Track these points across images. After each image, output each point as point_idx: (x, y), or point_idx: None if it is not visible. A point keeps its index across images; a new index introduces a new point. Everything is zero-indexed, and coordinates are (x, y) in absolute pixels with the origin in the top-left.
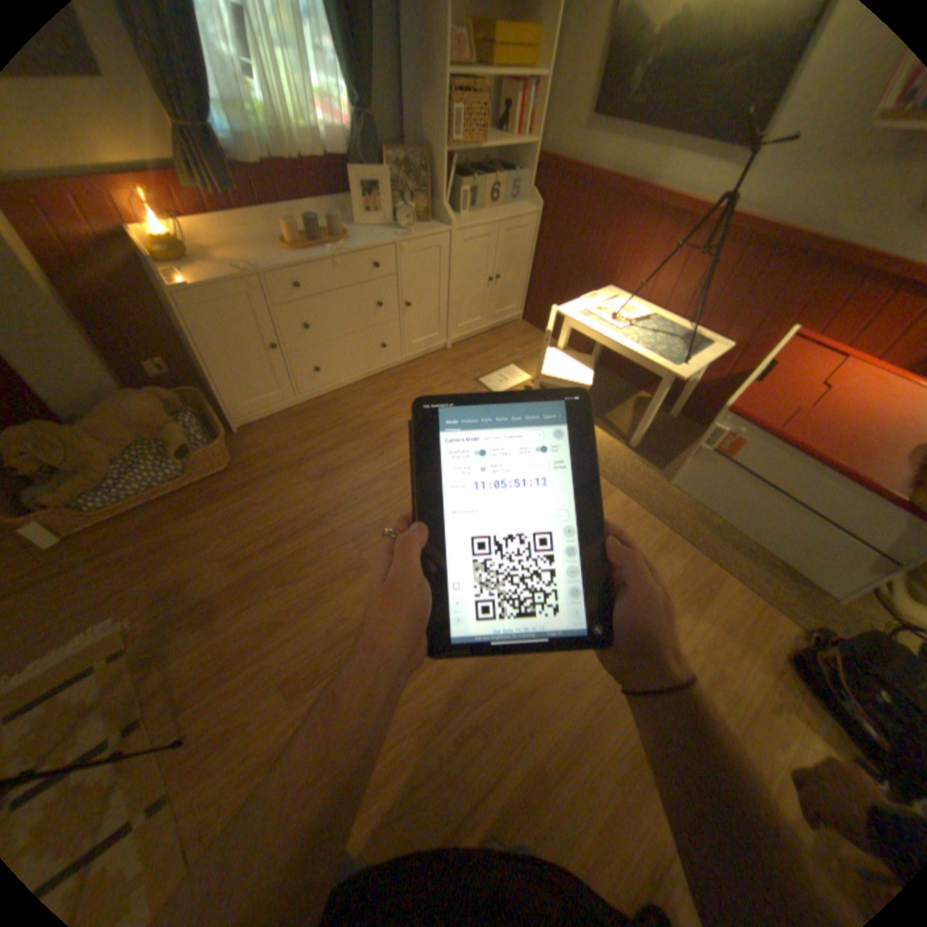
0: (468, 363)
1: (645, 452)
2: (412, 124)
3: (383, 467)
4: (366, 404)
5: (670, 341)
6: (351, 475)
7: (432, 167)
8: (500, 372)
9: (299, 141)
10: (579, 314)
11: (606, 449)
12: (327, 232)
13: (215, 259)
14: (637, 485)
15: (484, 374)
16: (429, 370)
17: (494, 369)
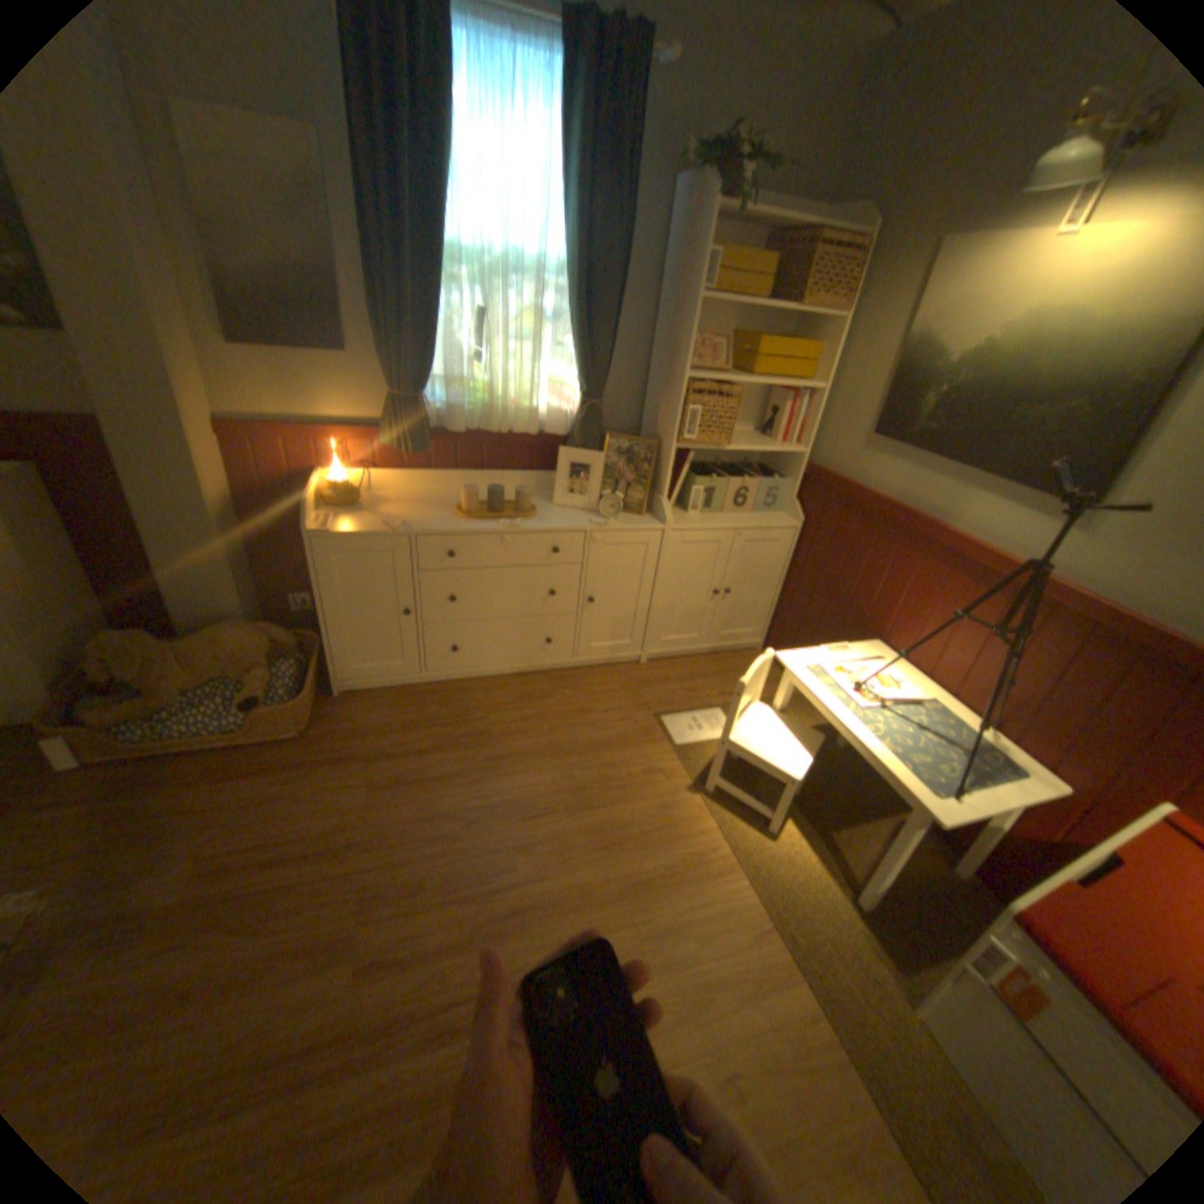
0: (659, 690)
1: (887, 928)
2: (650, 417)
3: (467, 801)
4: (500, 707)
5: (947, 752)
6: (422, 799)
7: (659, 460)
8: (698, 714)
9: (516, 418)
10: (810, 669)
11: (816, 896)
12: (517, 505)
13: (381, 512)
14: (848, 992)
15: (673, 710)
16: (603, 684)
17: (693, 707)
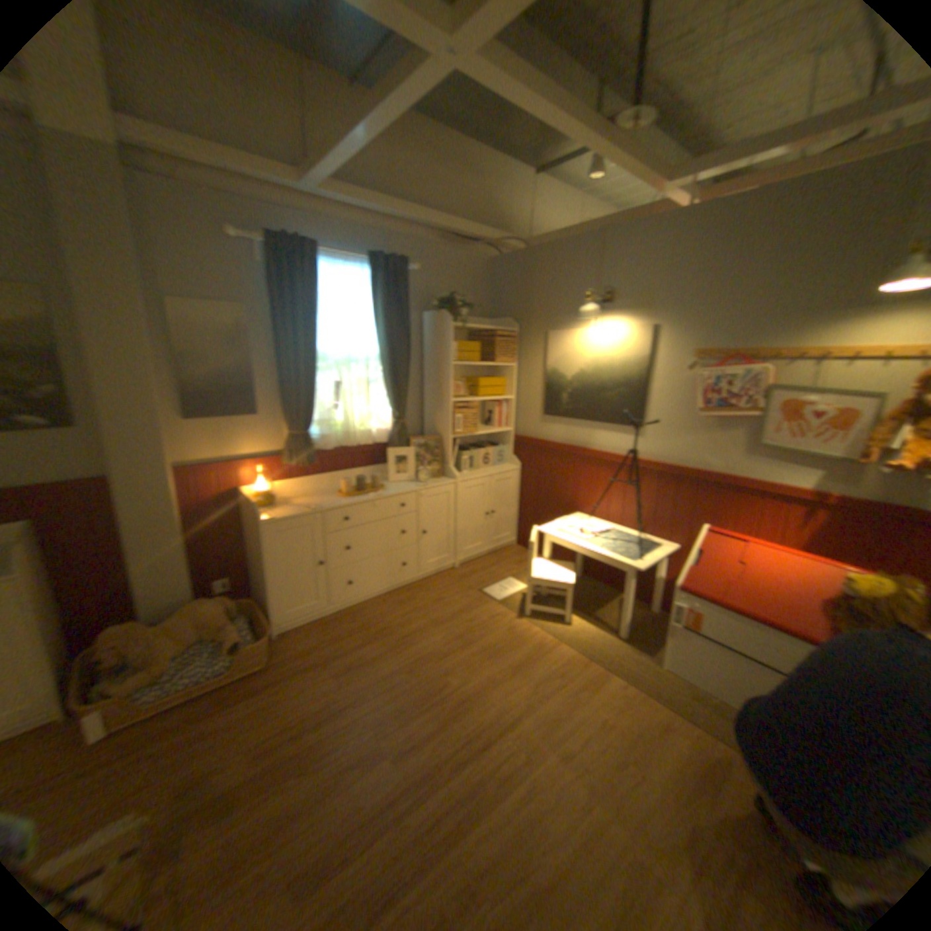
0: (474, 578)
1: (636, 643)
2: (430, 425)
3: (401, 663)
4: (388, 612)
5: (628, 546)
6: (372, 671)
7: (443, 446)
8: (501, 583)
9: (360, 437)
10: (556, 531)
11: (600, 641)
12: (371, 485)
13: (294, 504)
14: (633, 672)
15: (487, 585)
16: (441, 584)
17: (496, 581)
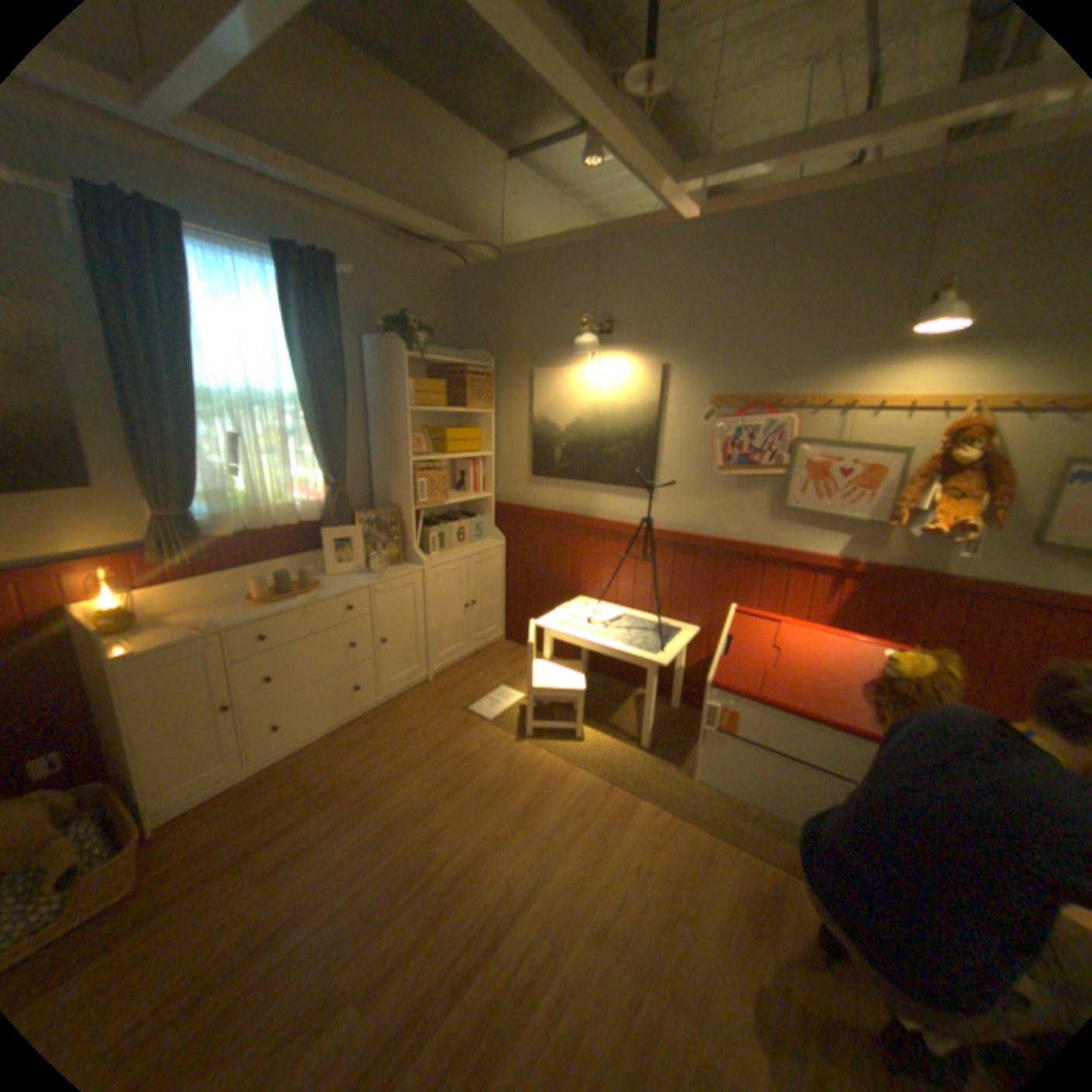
0: (453, 692)
1: (659, 750)
2: (381, 493)
3: (359, 838)
4: (335, 761)
5: (644, 634)
6: (316, 860)
7: (400, 521)
8: (490, 695)
9: (274, 514)
10: (556, 623)
11: (619, 756)
12: (297, 584)
13: (168, 624)
14: (661, 790)
15: (472, 700)
16: (409, 707)
17: (483, 692)
